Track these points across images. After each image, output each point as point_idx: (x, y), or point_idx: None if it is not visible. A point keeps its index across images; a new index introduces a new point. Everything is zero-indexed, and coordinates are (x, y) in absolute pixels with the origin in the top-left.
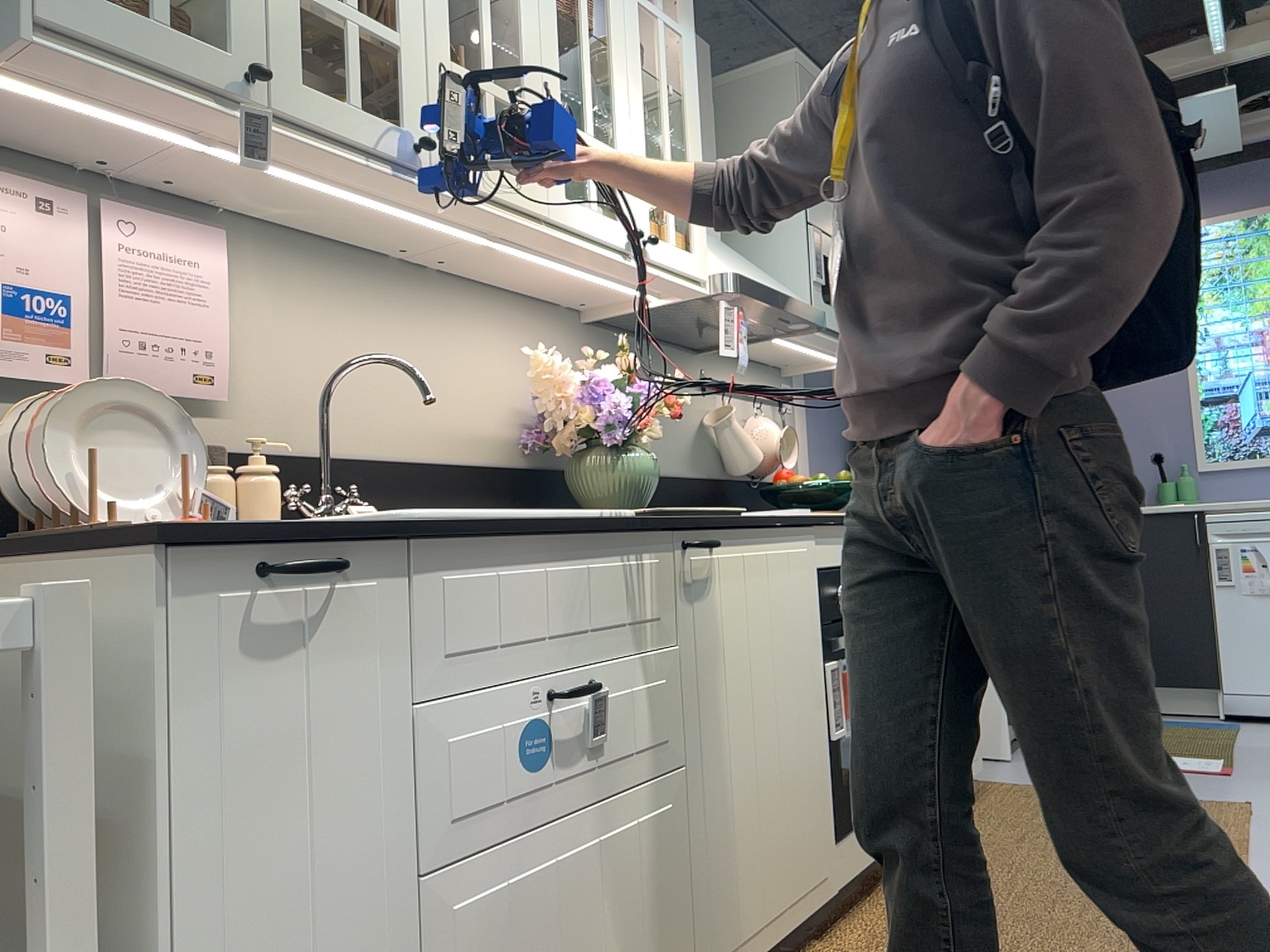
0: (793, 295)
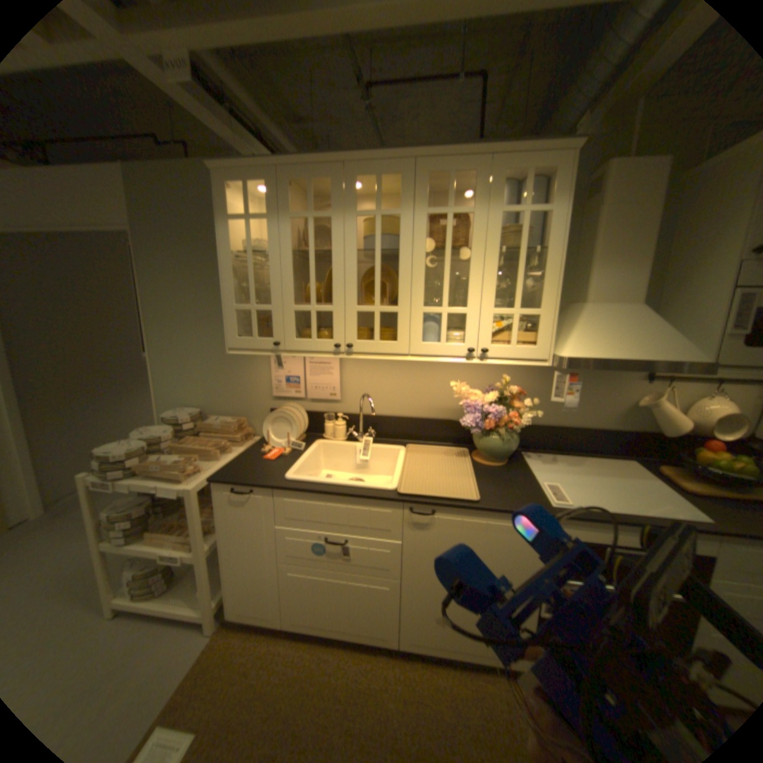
0: (670, 353)
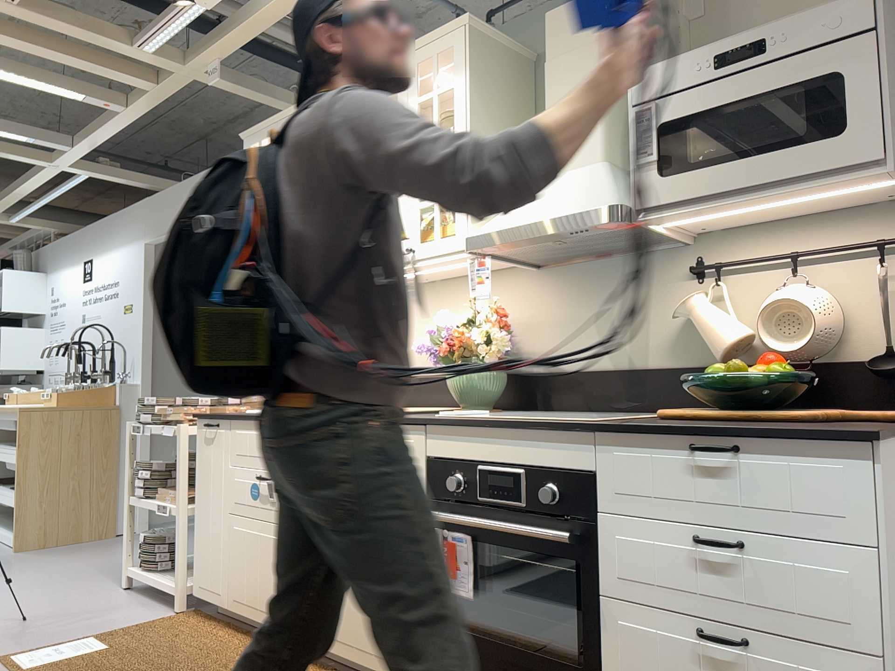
0: (573, 207)
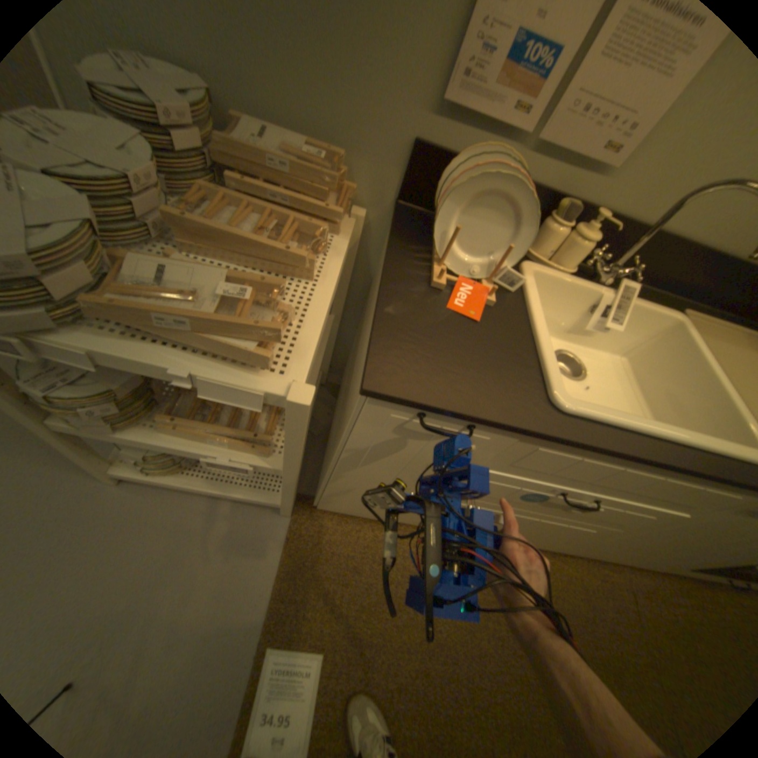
0: None
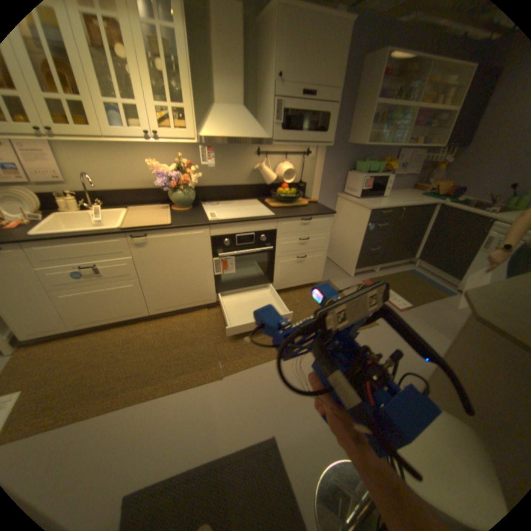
0: (252, 135)
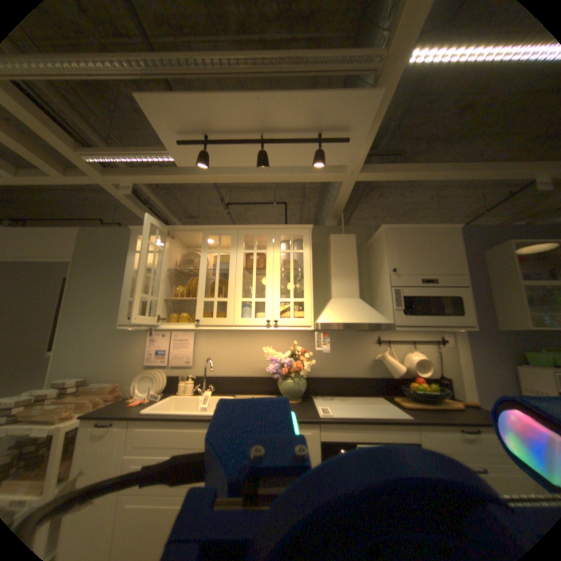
0: (370, 319)
